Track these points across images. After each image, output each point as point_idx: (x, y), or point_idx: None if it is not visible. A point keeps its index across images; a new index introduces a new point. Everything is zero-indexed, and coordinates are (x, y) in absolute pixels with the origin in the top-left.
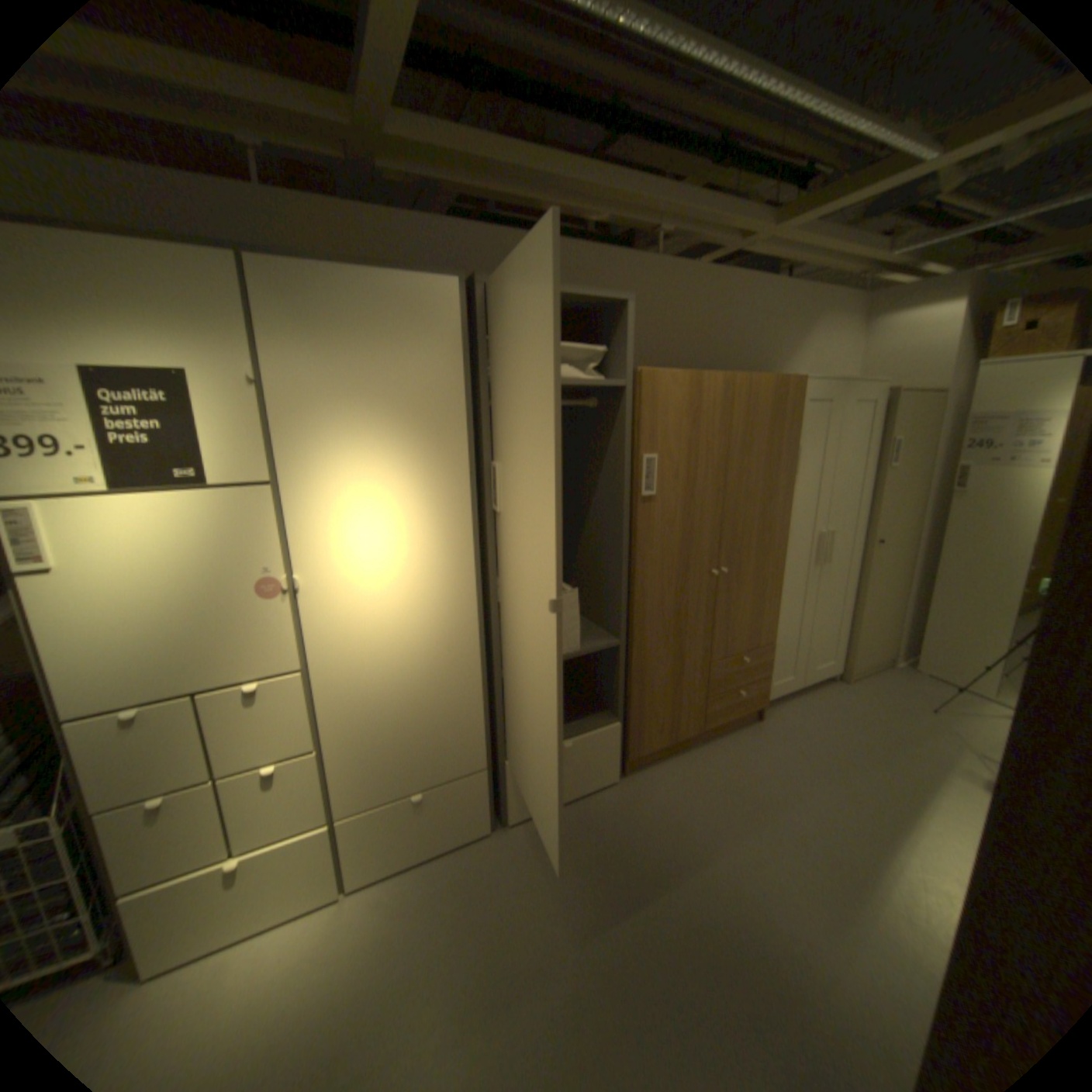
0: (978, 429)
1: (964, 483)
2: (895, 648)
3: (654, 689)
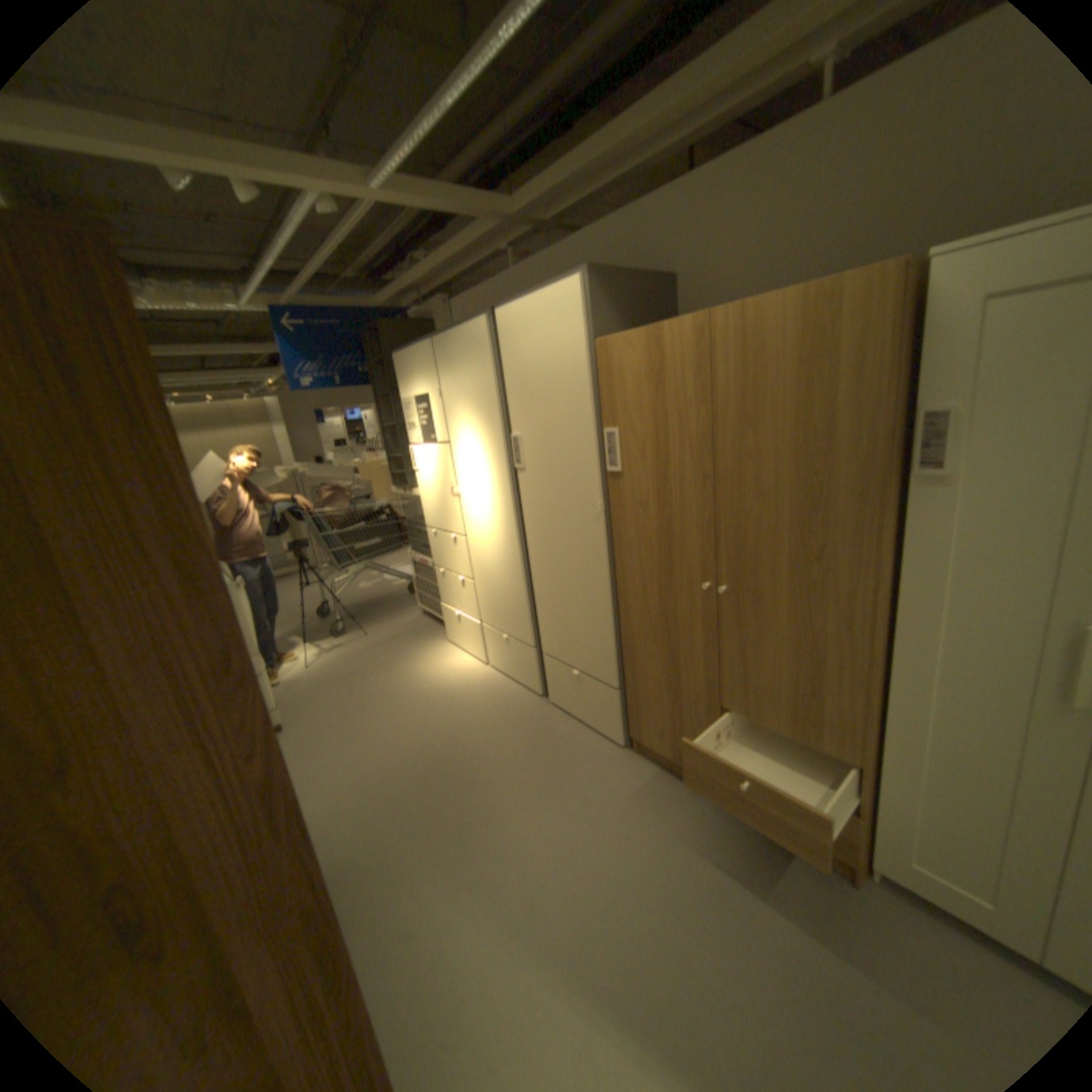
0: None
1: None
2: None
3: (649, 683)
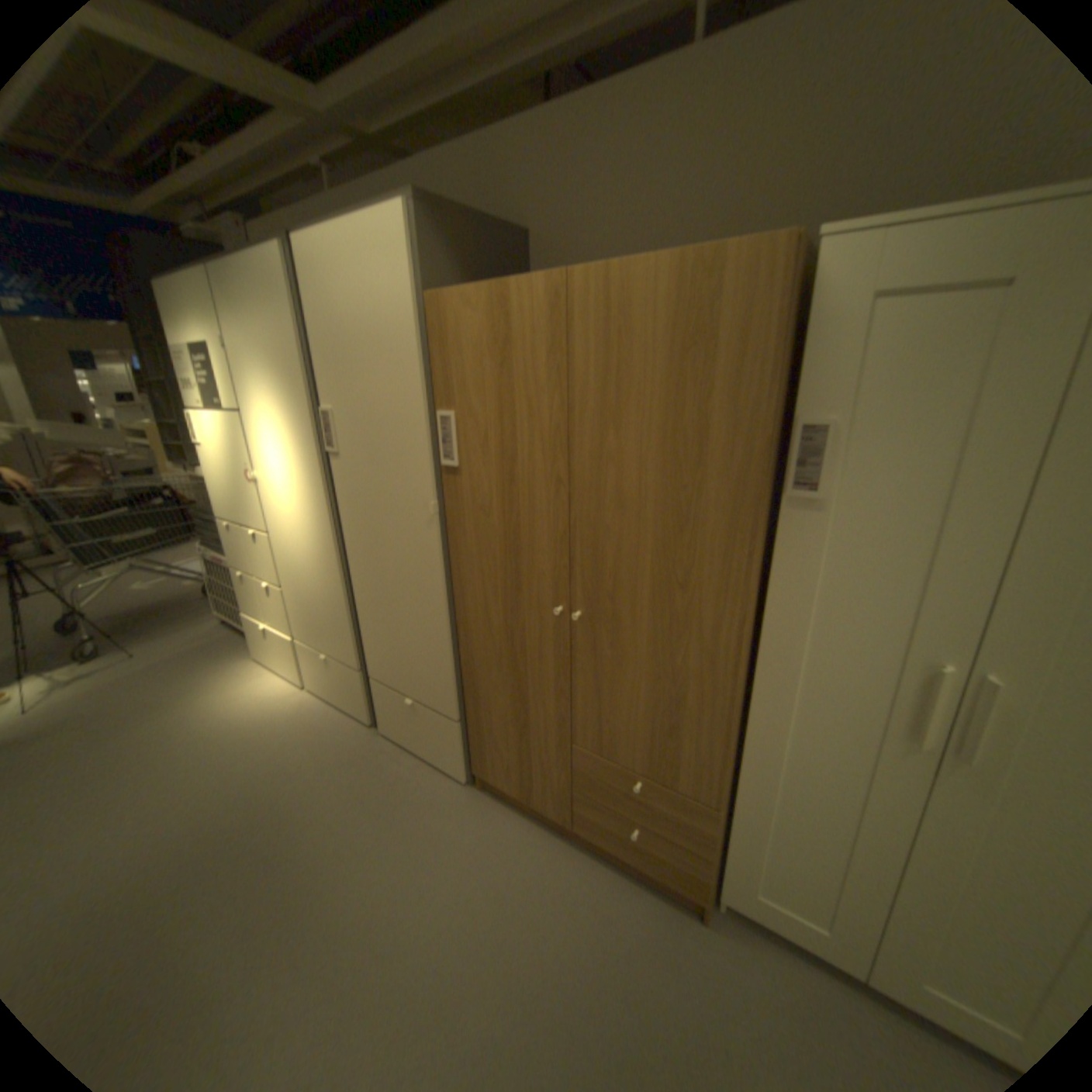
0: None
1: None
2: None
3: (493, 715)
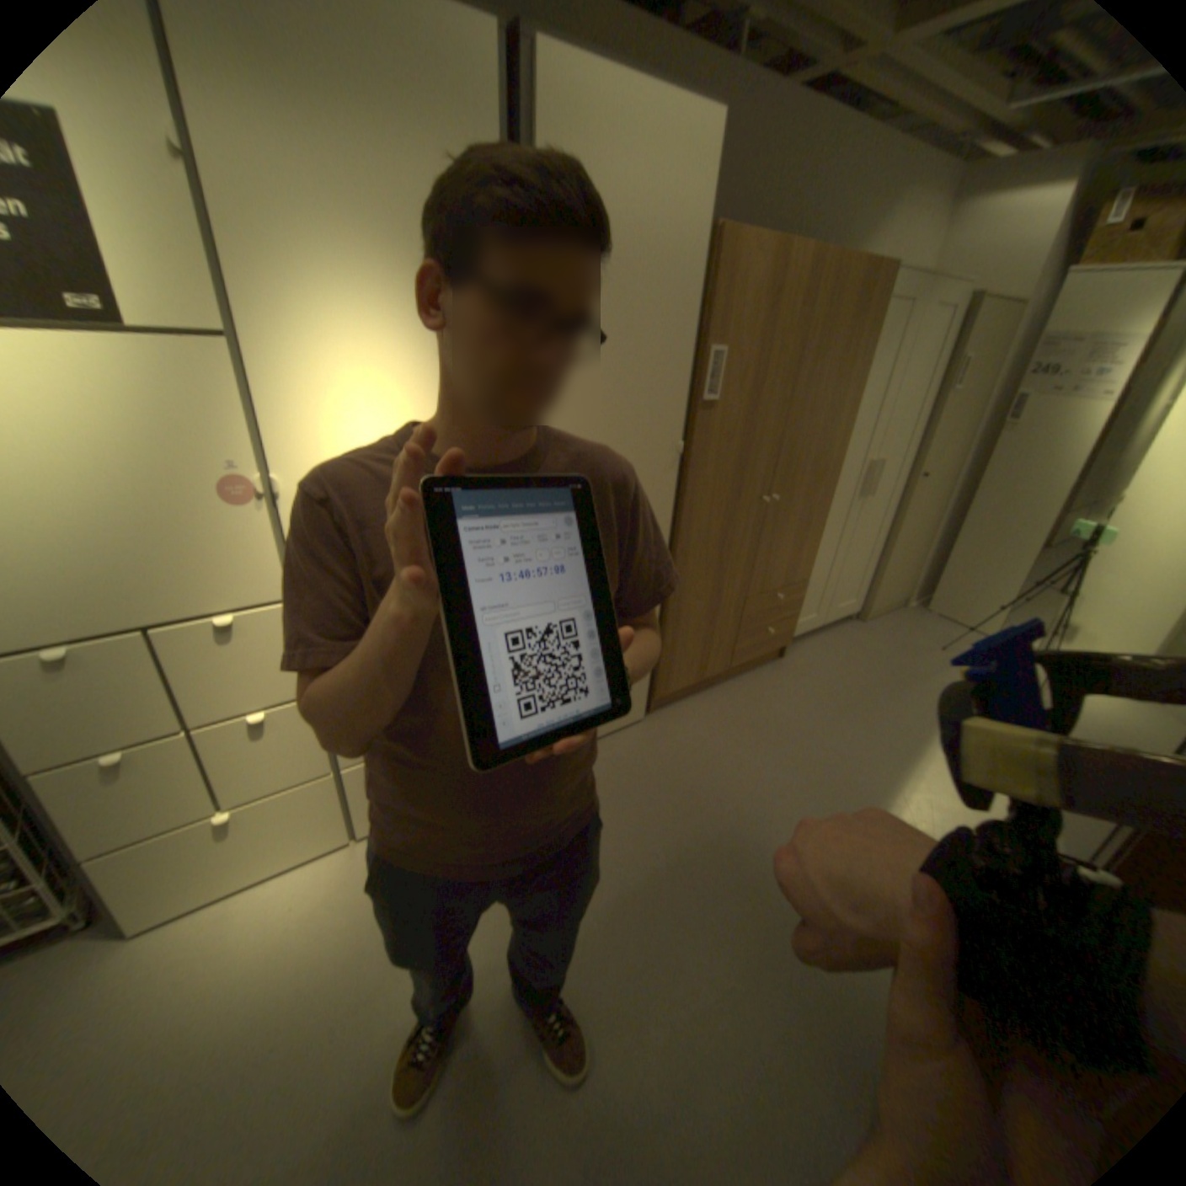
0: (1041, 353)
1: (1012, 415)
2: (912, 587)
3: (688, 626)
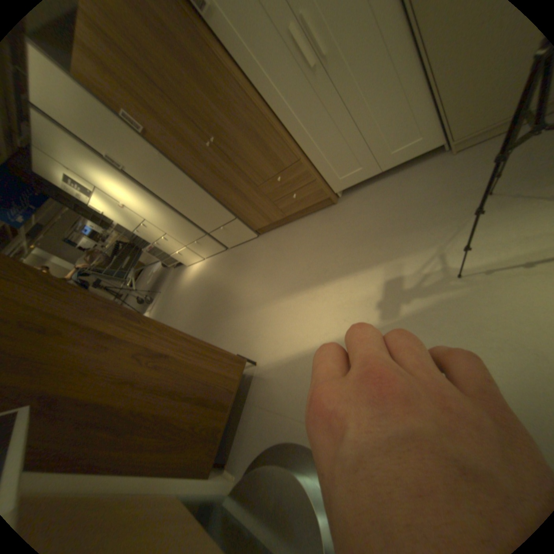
0: None
1: None
2: None
3: (238, 203)
